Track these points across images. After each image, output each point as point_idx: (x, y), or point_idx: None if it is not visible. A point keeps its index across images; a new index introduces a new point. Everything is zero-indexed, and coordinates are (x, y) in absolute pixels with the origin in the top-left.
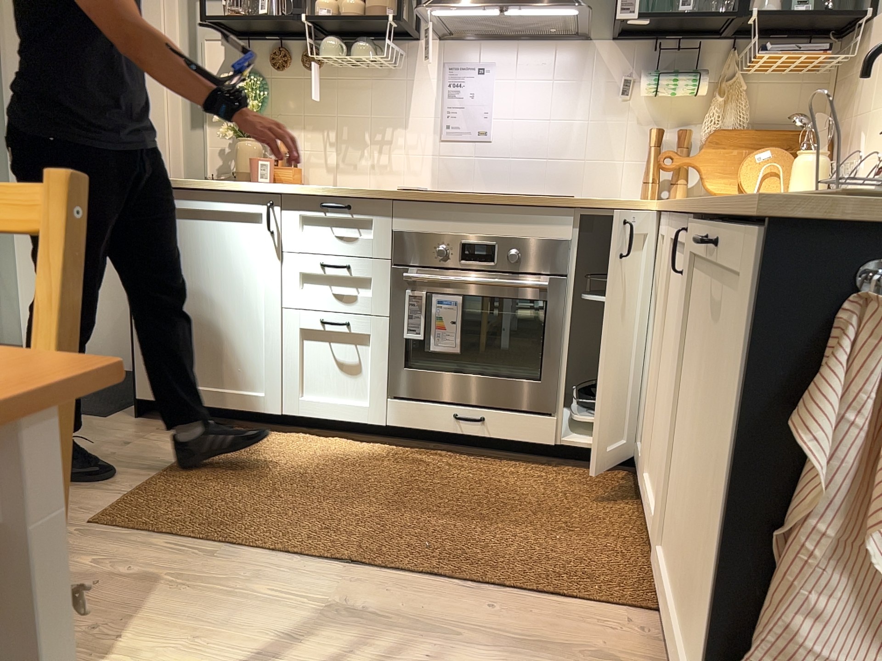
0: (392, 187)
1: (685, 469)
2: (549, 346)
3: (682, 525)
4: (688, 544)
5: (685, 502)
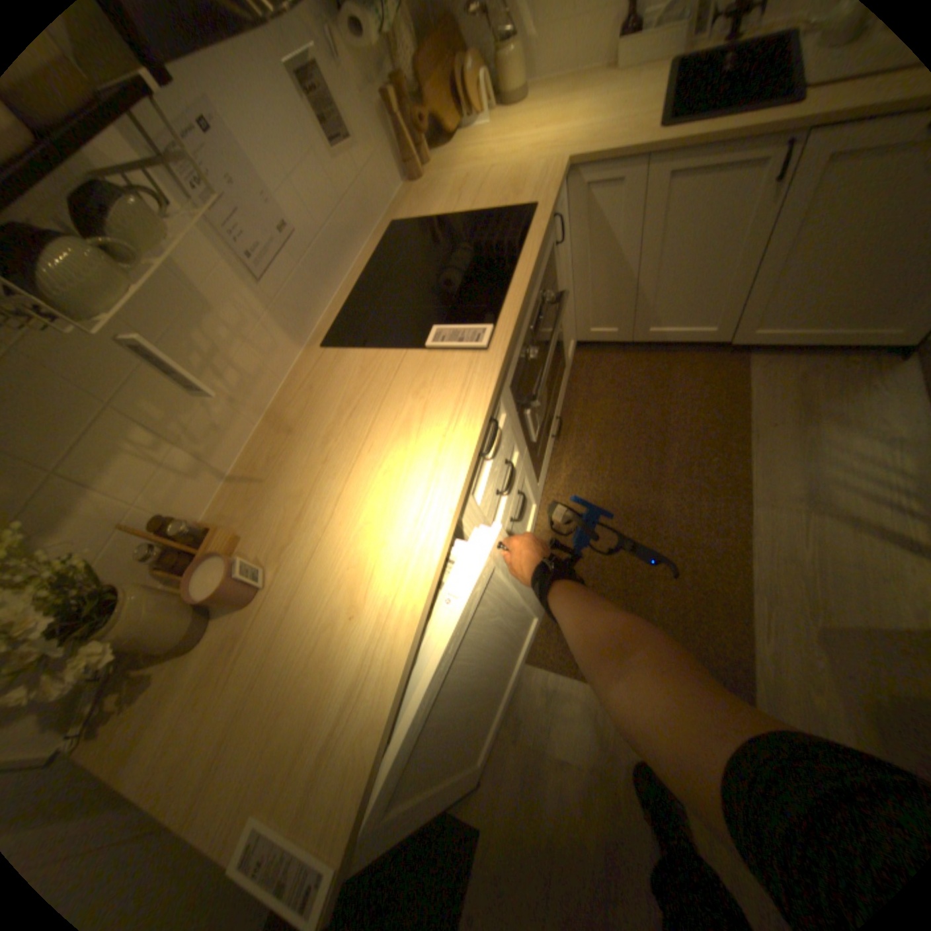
0: (274, 394)
1: (803, 281)
2: (557, 335)
3: (807, 303)
4: (832, 302)
5: (813, 292)
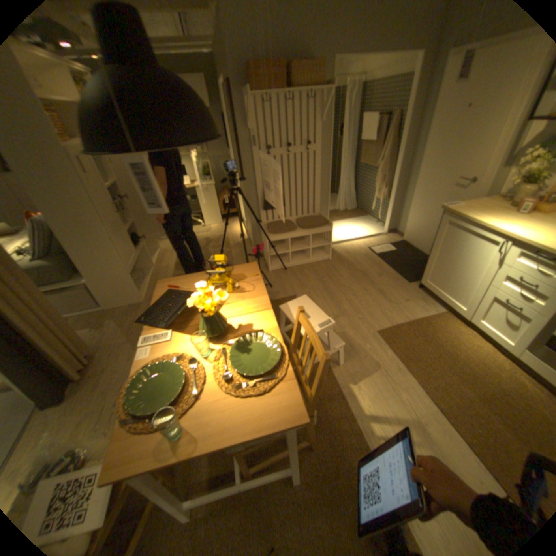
0: None
1: None
2: None
3: None
4: None
5: None
